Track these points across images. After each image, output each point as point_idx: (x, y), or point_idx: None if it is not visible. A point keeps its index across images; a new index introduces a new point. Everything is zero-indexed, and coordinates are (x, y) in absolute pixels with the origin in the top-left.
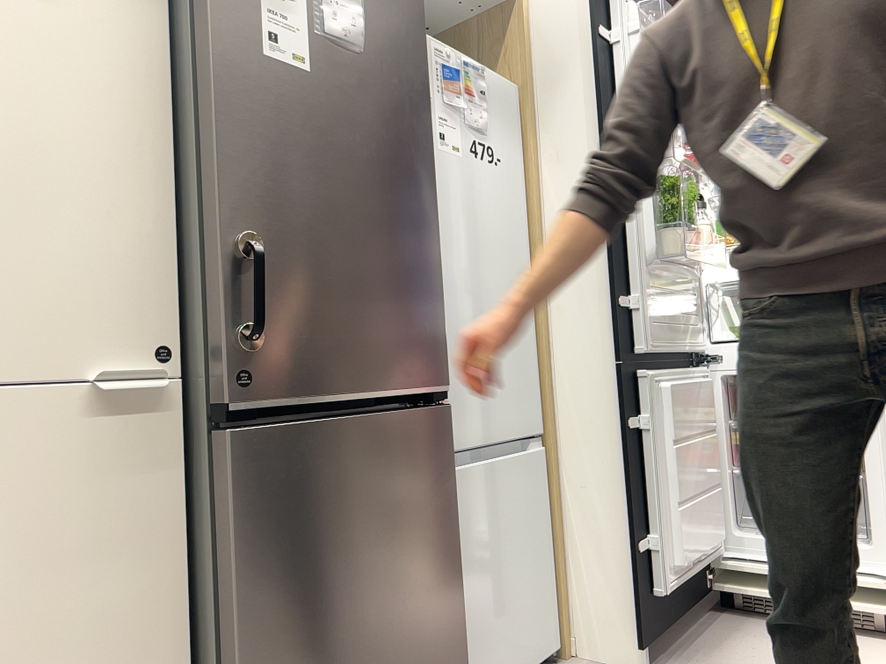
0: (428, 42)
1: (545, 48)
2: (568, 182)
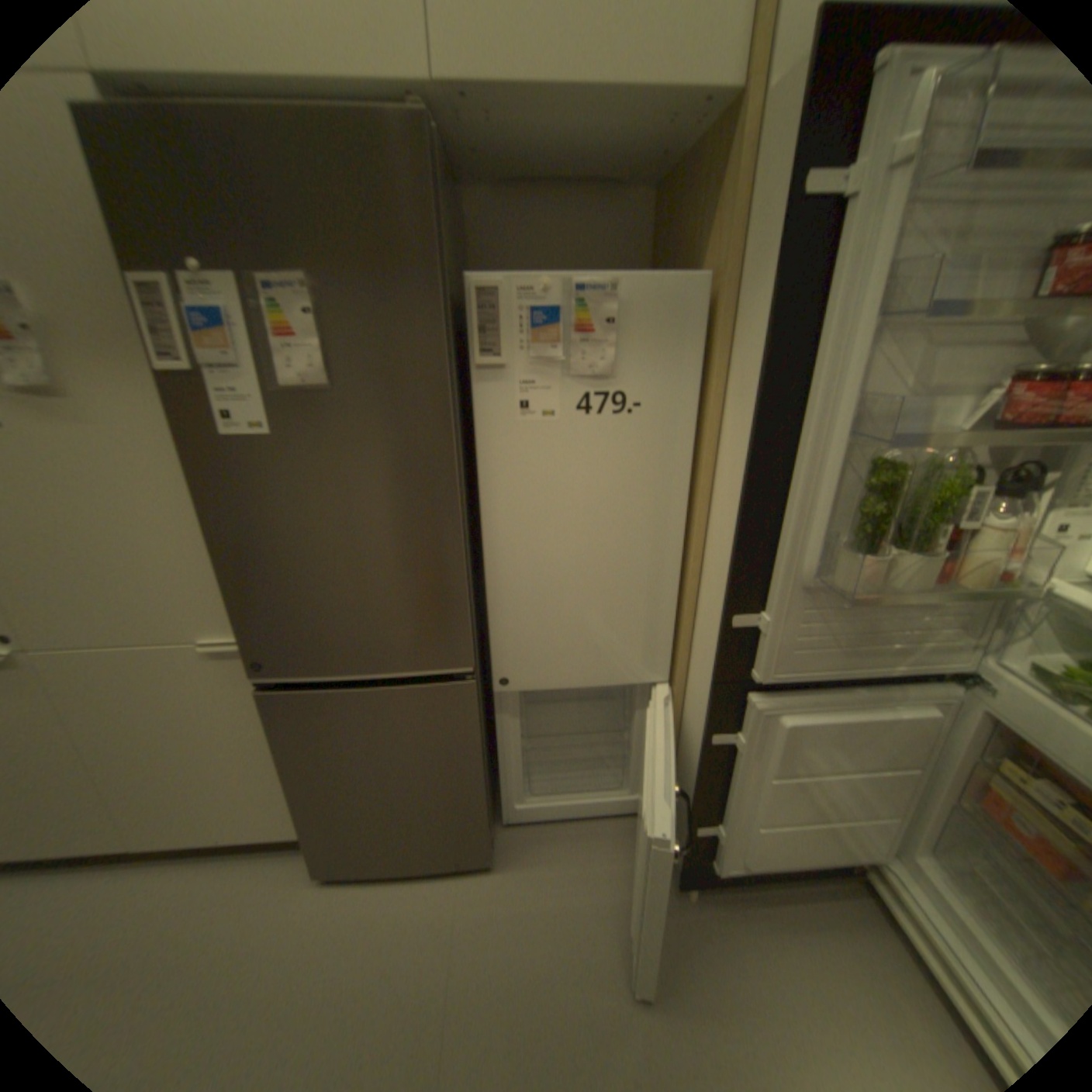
0: (502, 285)
1: (765, 195)
2: (740, 432)
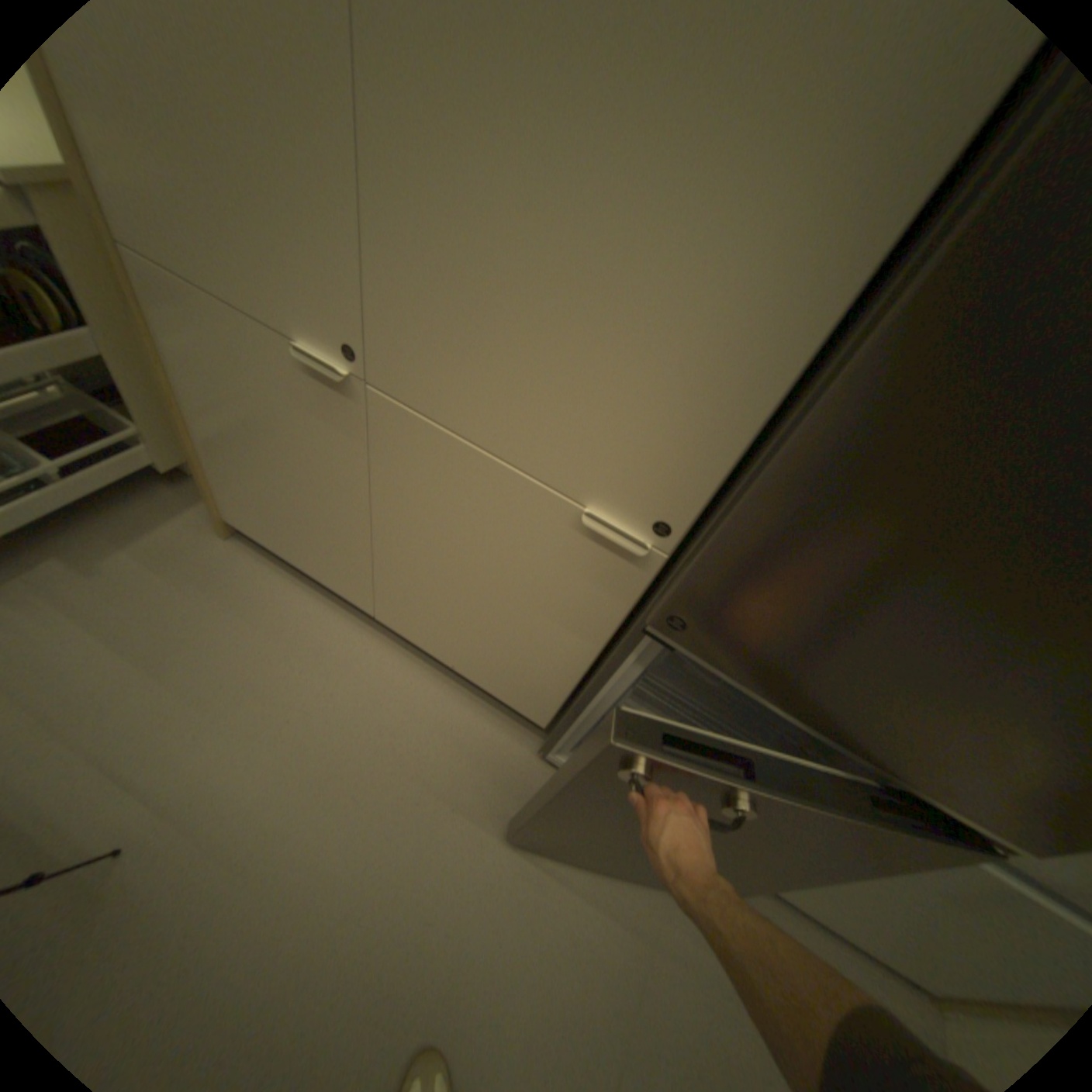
0: None
1: None
2: None
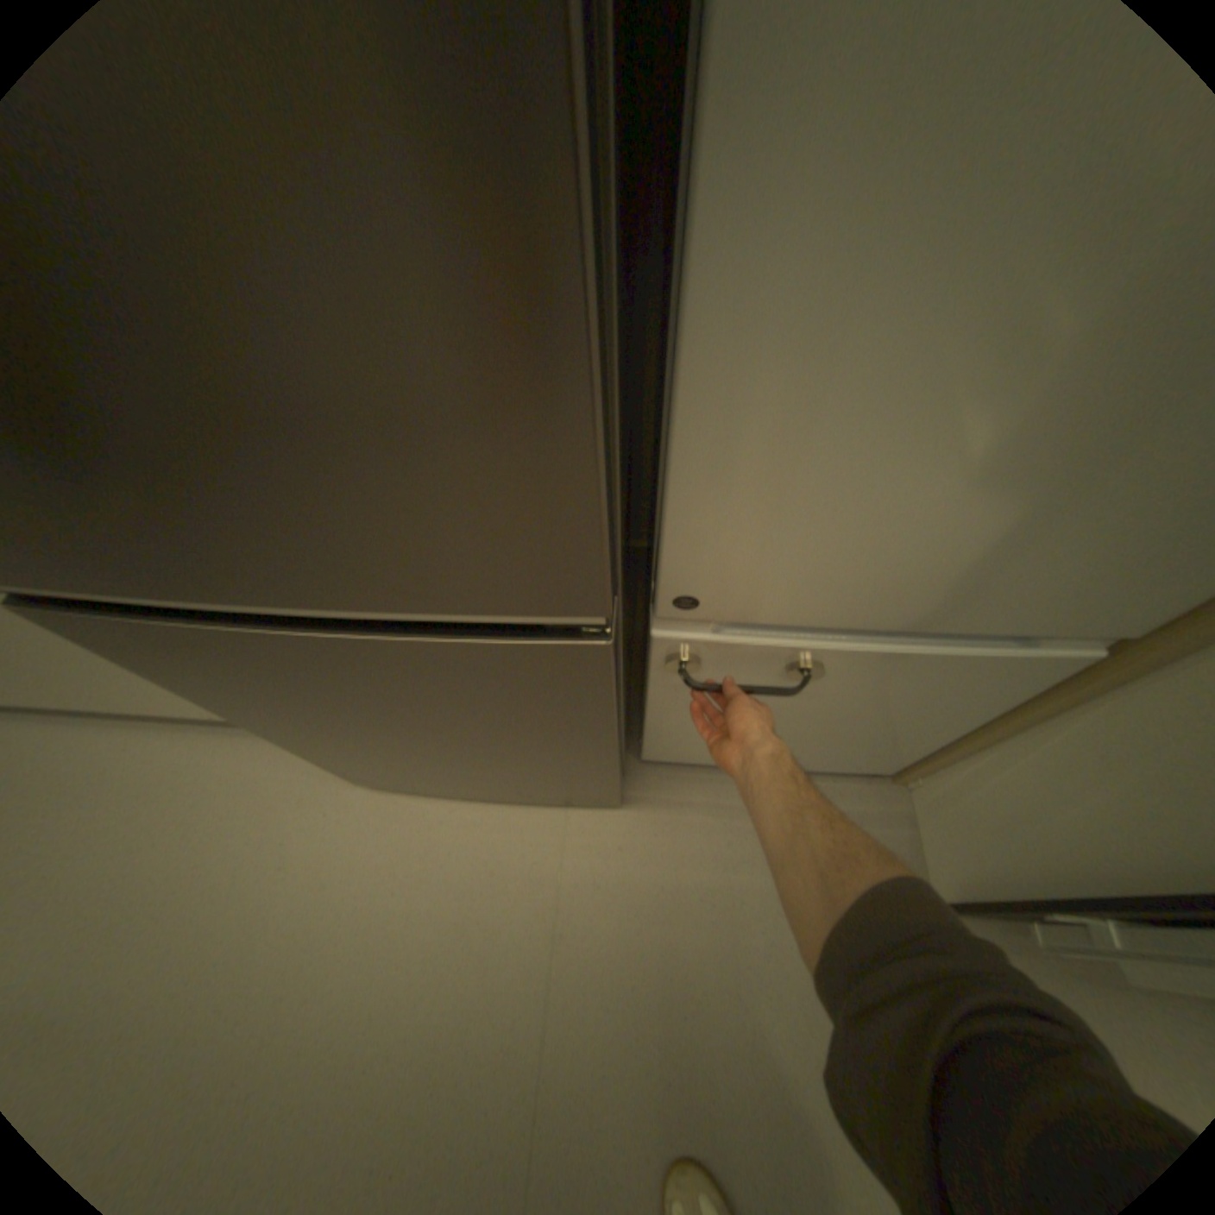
0: None
1: None
2: None
